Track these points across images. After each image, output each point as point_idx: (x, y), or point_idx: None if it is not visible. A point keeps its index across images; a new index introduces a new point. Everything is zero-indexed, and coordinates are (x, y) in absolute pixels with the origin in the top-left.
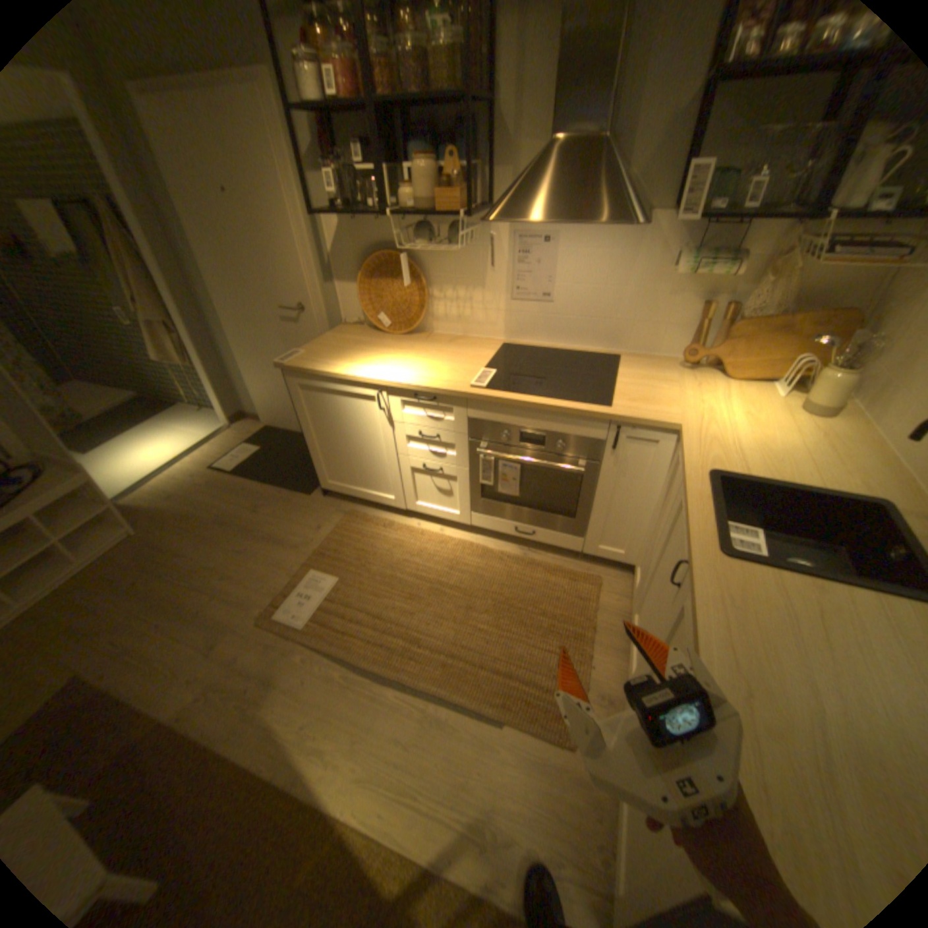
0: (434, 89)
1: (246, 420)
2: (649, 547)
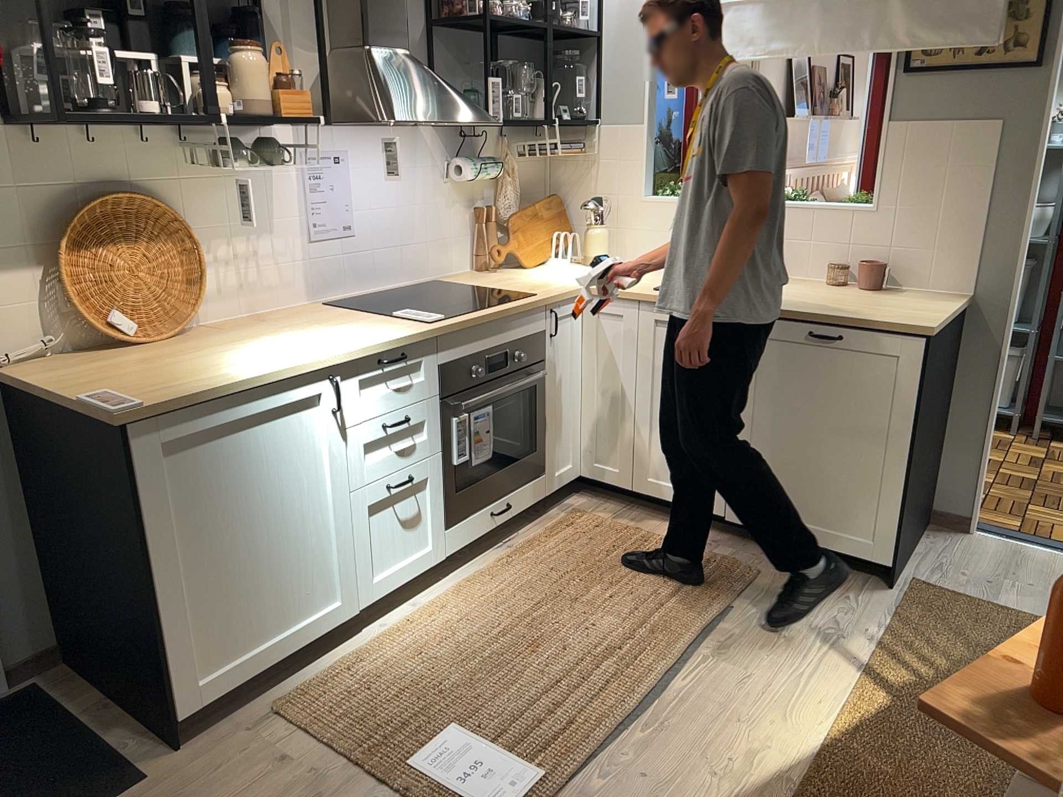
0: None
1: None
2: (602, 426)
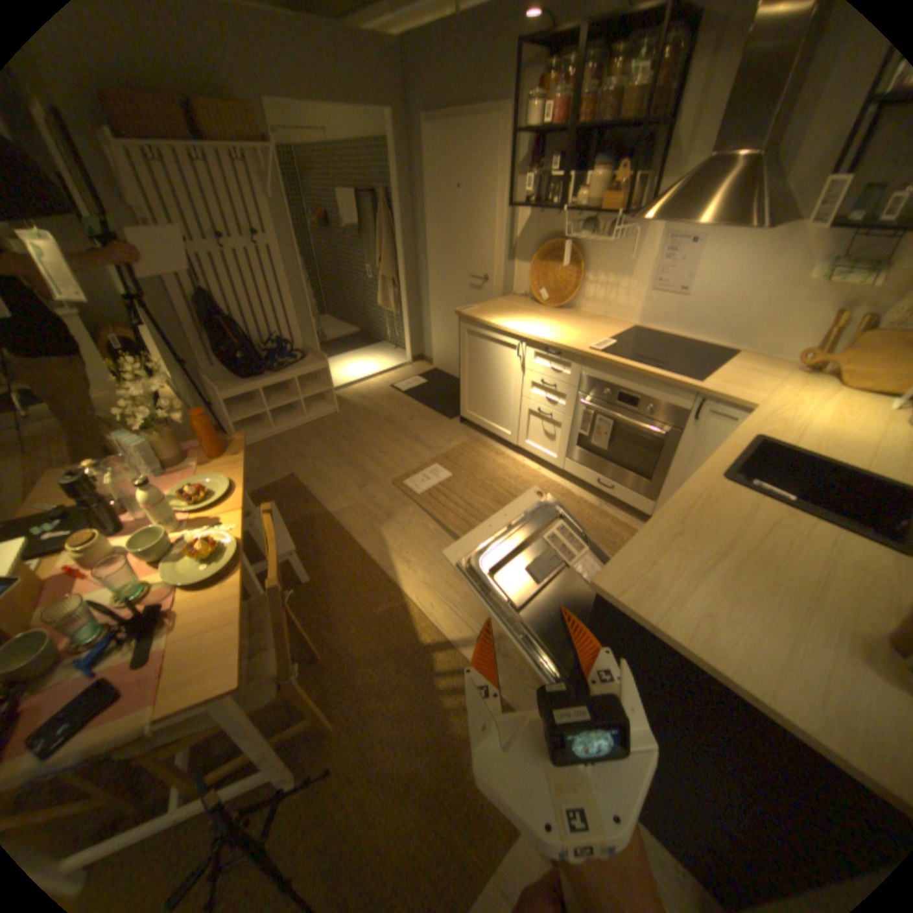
0: (625, 116)
1: (423, 362)
2: None
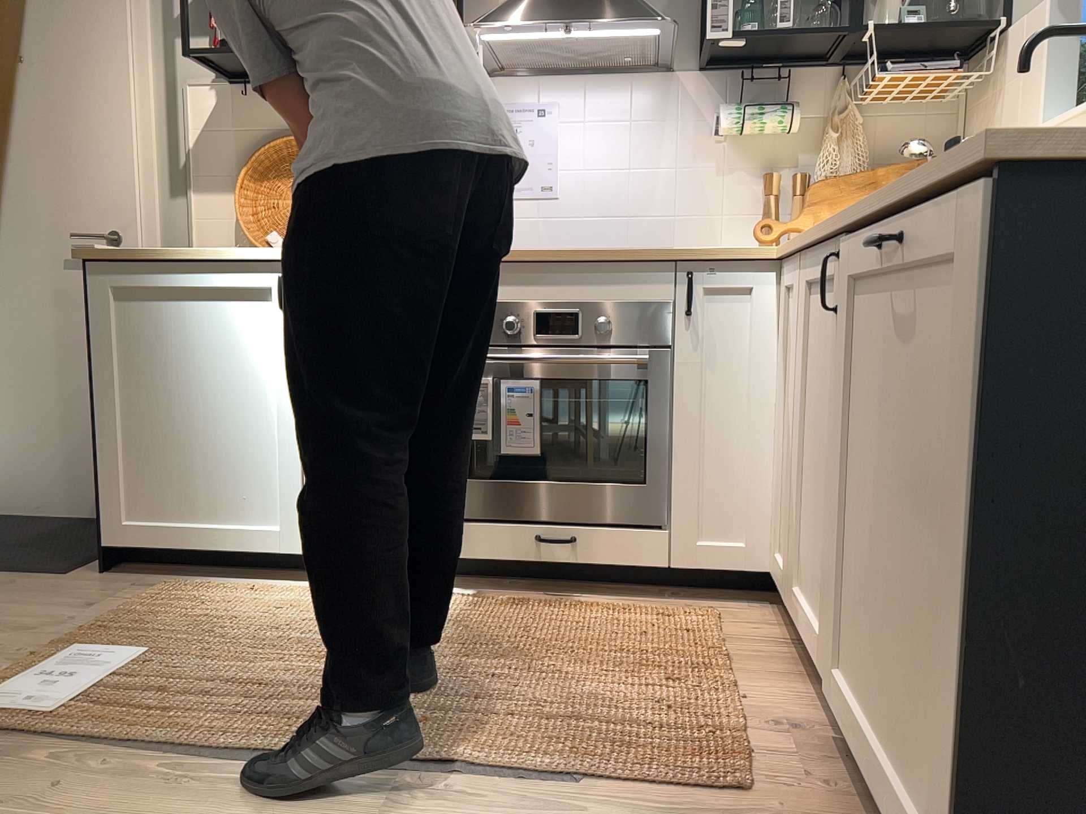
0: None
1: None
2: (786, 489)
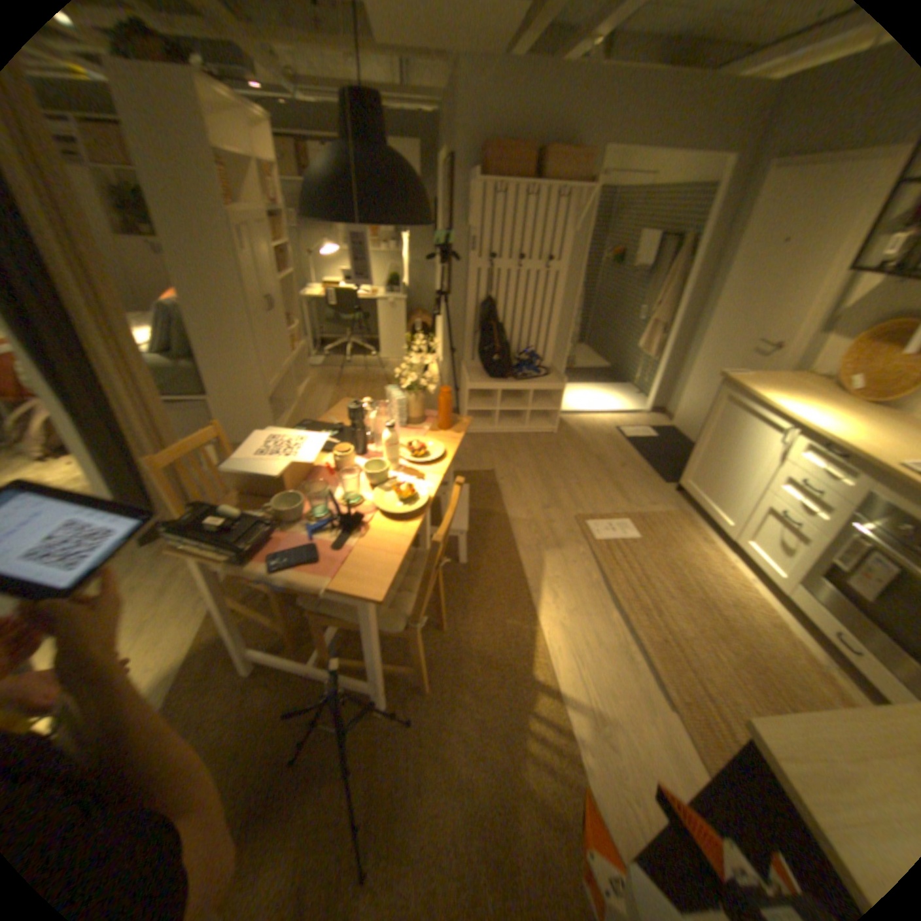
0: None
1: (662, 415)
2: None
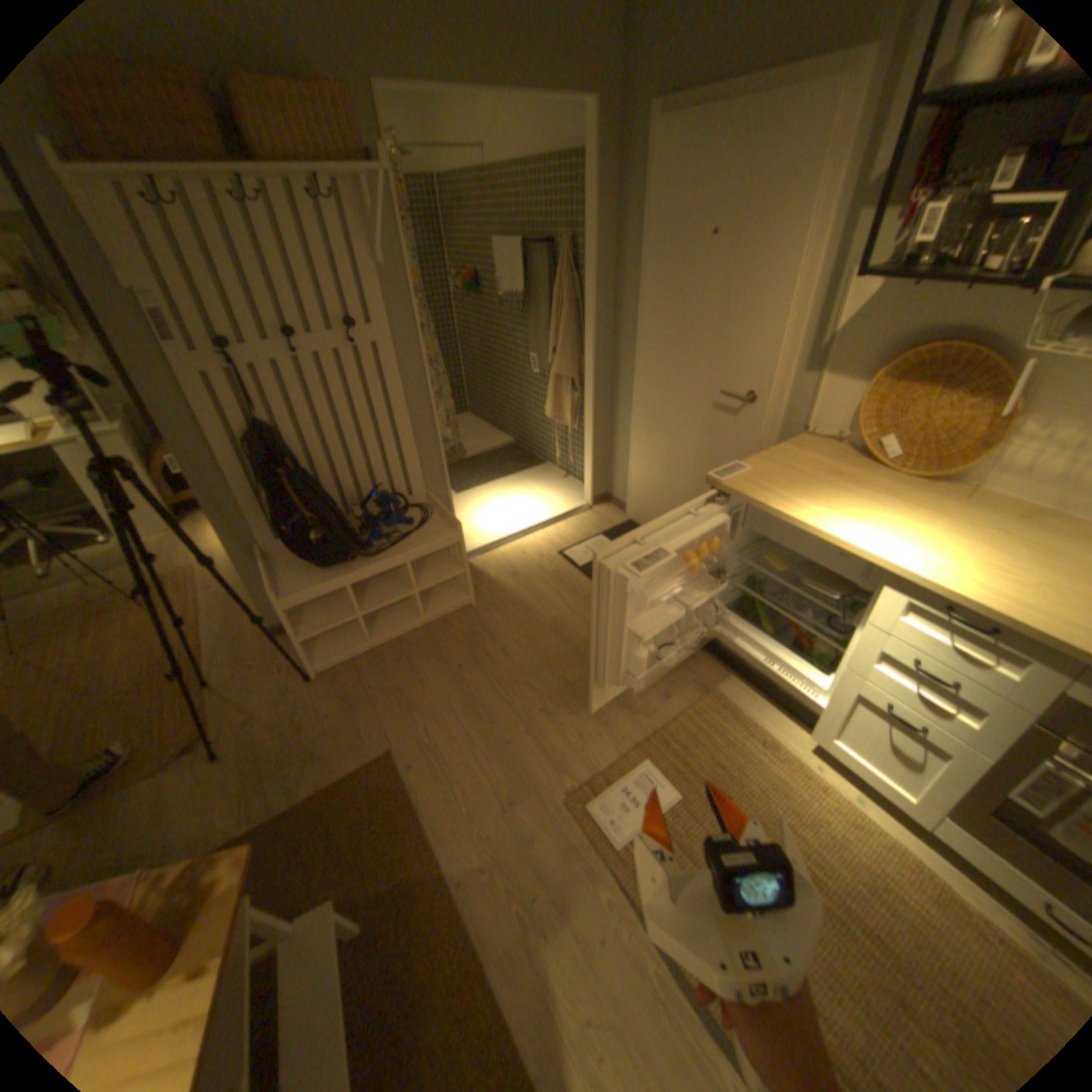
0: None
1: (609, 505)
2: None
